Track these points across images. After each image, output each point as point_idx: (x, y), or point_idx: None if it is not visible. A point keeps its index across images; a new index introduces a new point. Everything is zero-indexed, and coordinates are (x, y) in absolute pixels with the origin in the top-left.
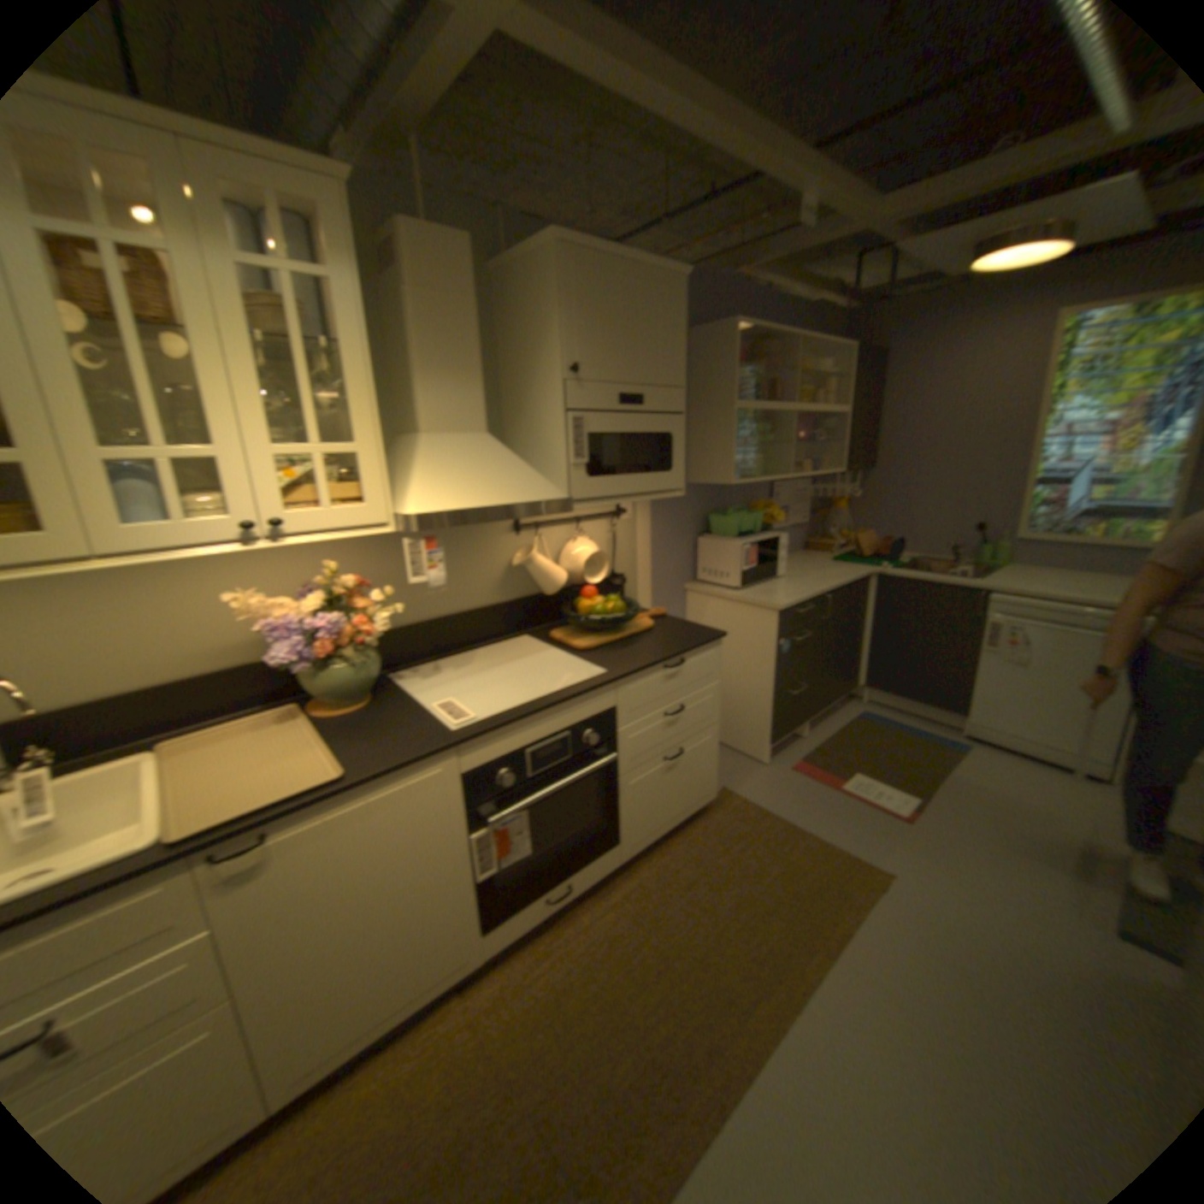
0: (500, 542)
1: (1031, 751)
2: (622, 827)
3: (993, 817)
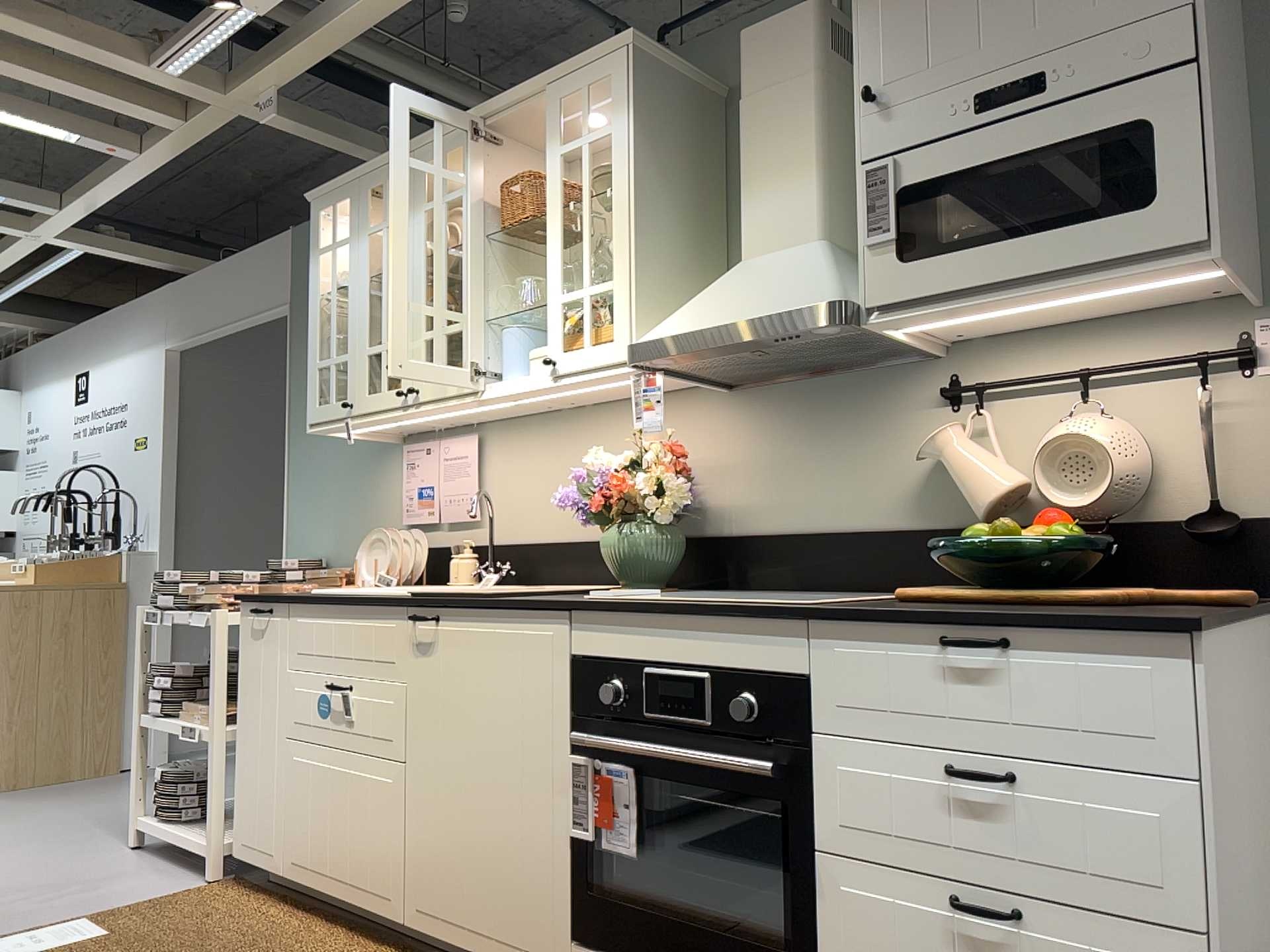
0: (915, 421)
1: None
2: None
3: None
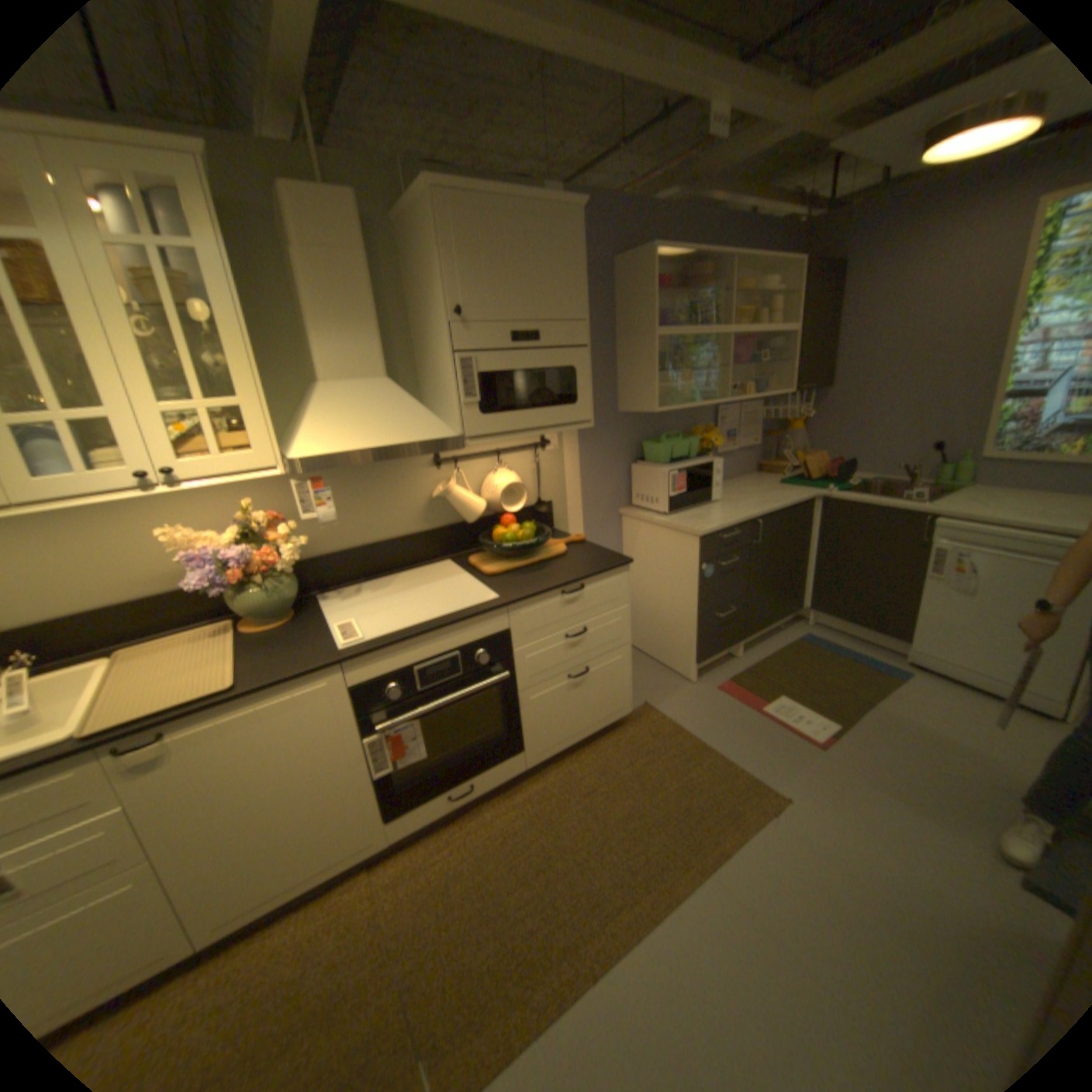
0: (419, 476)
1: (976, 682)
2: (523, 736)
3: (915, 749)
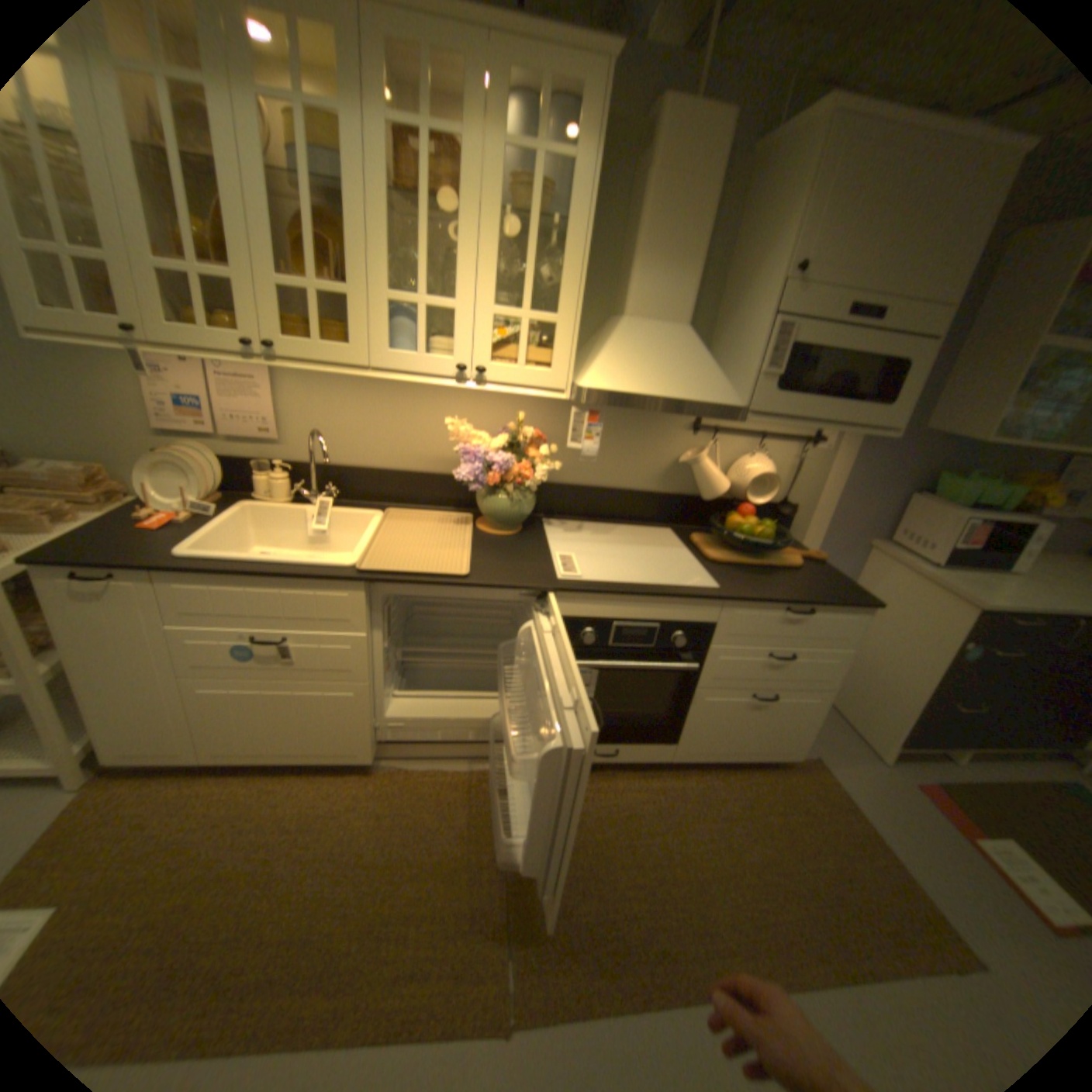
0: (673, 437)
1: None
2: (683, 732)
3: None
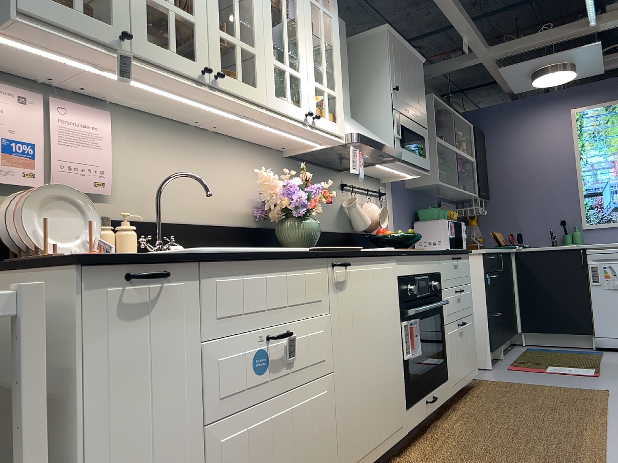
0: (336, 193)
1: None
2: (447, 365)
3: None
